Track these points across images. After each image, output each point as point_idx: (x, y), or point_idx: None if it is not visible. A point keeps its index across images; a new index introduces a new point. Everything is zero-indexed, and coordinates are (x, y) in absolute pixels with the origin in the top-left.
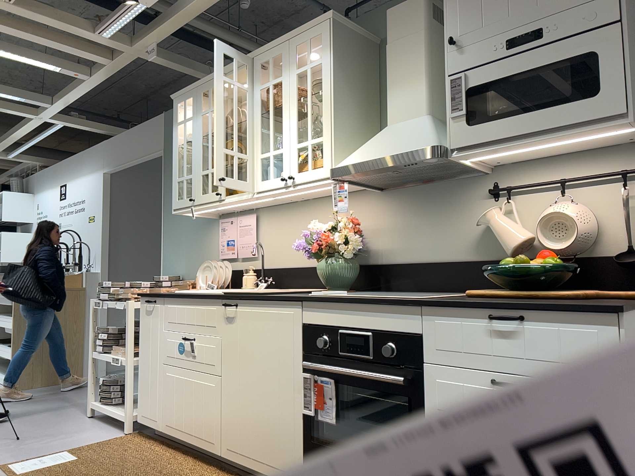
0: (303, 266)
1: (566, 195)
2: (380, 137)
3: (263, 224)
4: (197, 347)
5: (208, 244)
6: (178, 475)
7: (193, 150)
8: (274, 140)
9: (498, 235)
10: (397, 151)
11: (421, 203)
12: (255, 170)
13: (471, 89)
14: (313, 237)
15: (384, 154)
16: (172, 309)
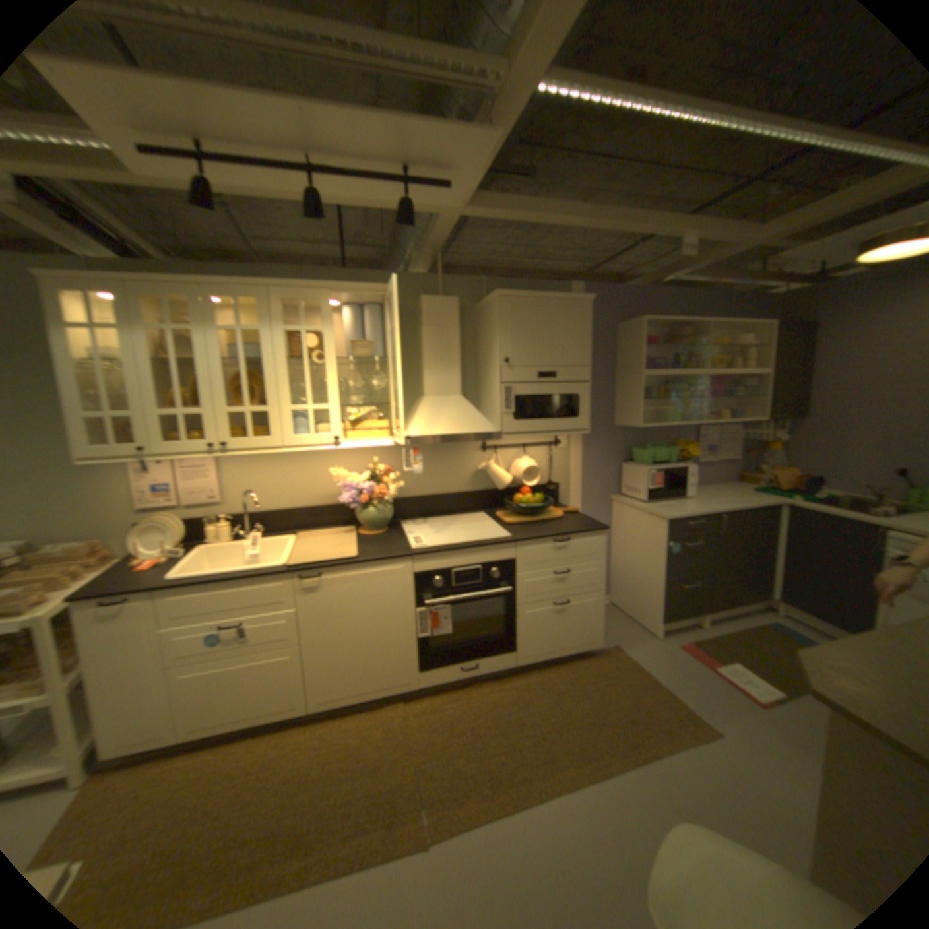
0: (300, 507)
1: (522, 453)
2: (432, 411)
3: (226, 465)
4: (249, 633)
5: (93, 492)
6: (273, 763)
7: (123, 376)
8: (311, 394)
9: (493, 478)
10: (467, 432)
11: (430, 452)
12: (283, 424)
13: (516, 397)
14: (350, 488)
15: (455, 432)
16: (177, 604)
